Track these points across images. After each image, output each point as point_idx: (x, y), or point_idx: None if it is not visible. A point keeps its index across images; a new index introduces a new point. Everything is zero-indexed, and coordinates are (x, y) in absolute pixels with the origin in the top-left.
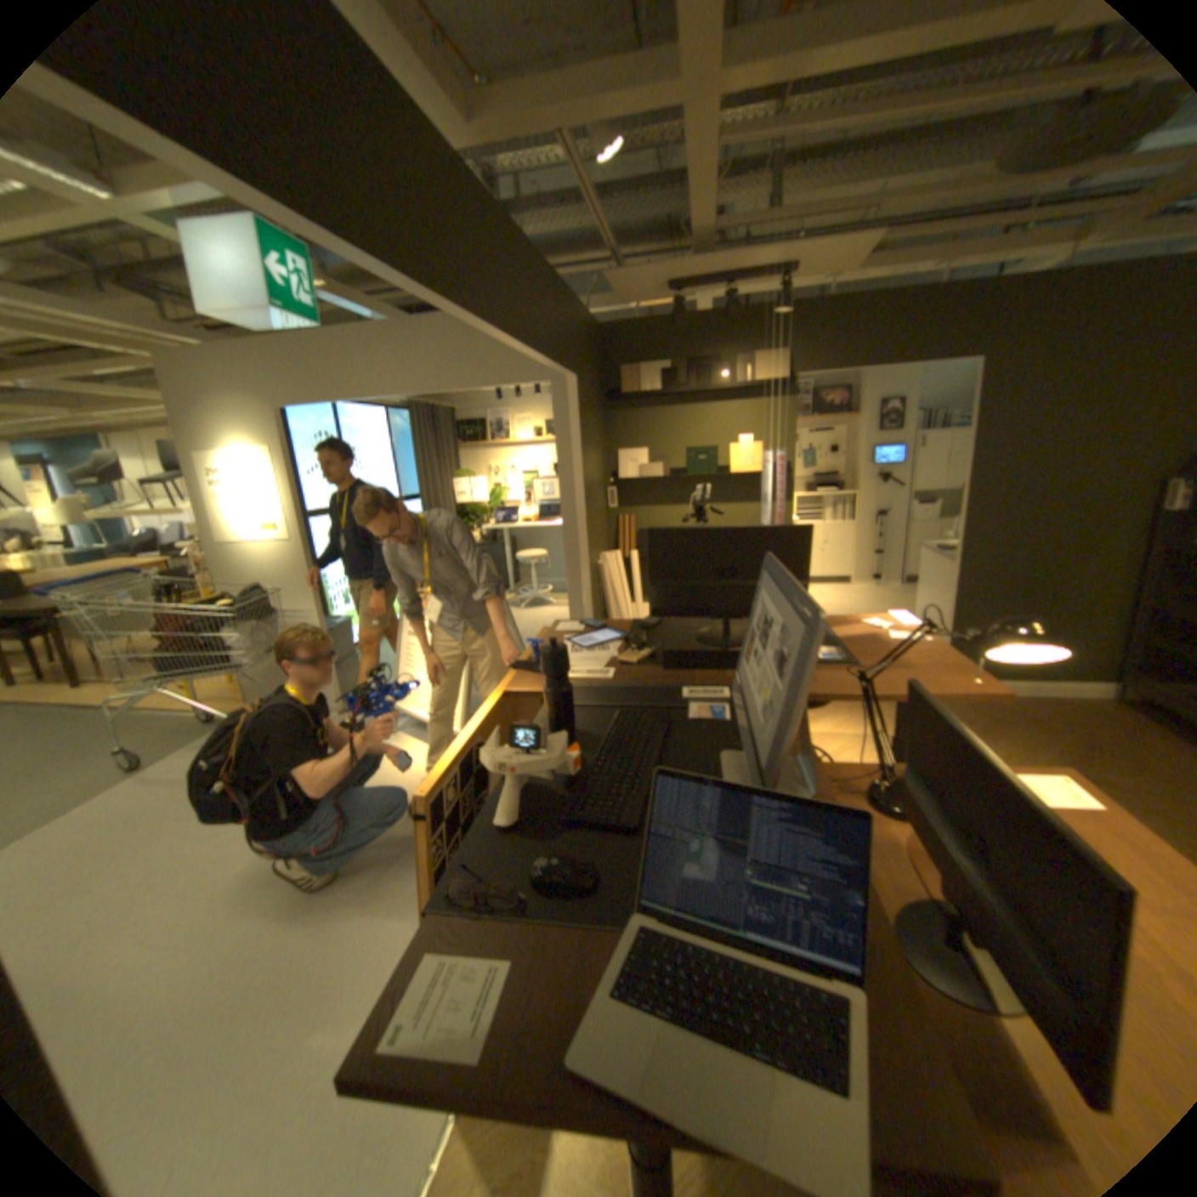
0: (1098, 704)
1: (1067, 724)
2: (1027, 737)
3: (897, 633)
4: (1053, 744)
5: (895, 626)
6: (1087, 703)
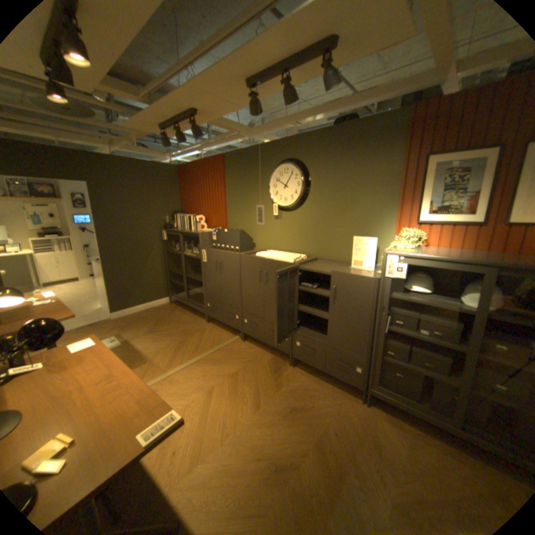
0: (165, 304)
1: (153, 314)
2: (139, 324)
3: (40, 301)
4: (147, 323)
5: (42, 298)
6: (162, 305)
